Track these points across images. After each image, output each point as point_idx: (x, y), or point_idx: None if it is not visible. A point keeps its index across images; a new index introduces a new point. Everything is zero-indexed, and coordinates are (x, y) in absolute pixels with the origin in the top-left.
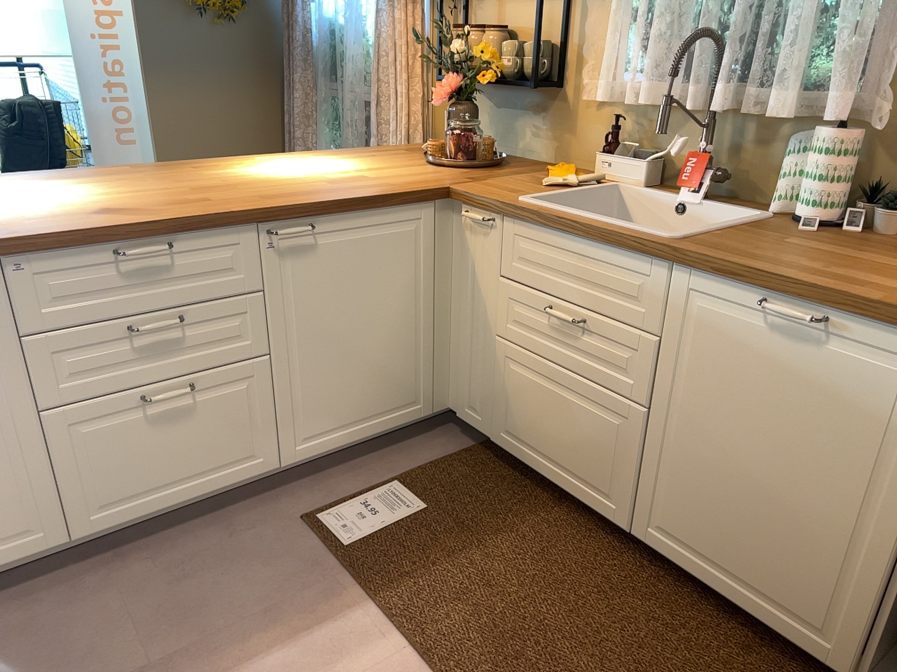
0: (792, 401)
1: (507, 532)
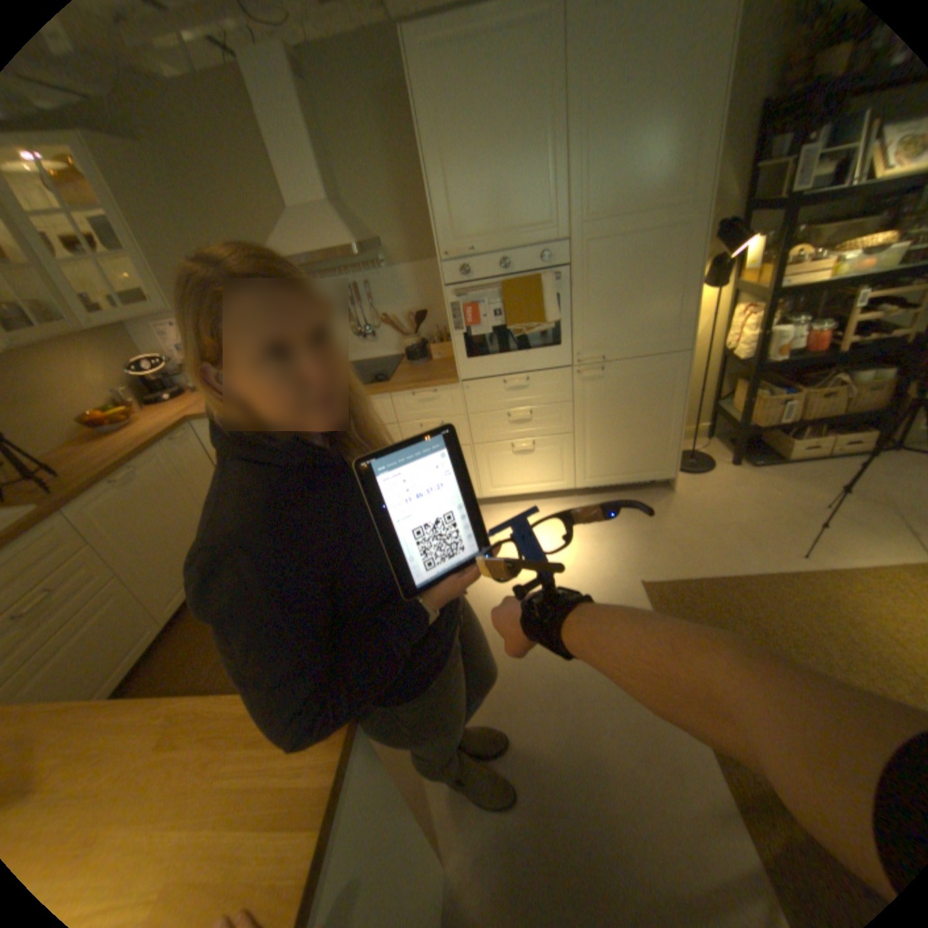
0: (147, 502)
1: (169, 692)
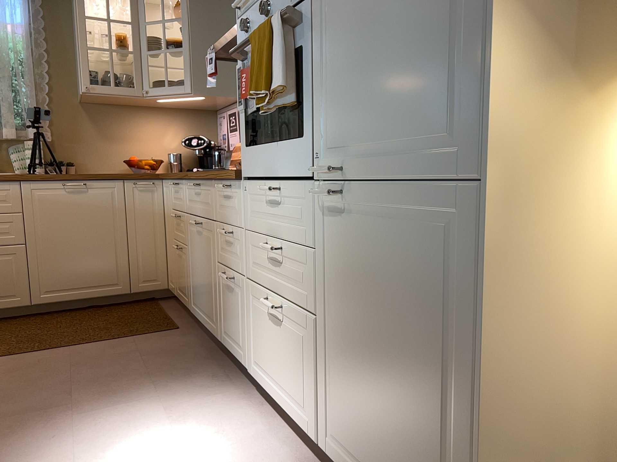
0: (83, 213)
1: None
